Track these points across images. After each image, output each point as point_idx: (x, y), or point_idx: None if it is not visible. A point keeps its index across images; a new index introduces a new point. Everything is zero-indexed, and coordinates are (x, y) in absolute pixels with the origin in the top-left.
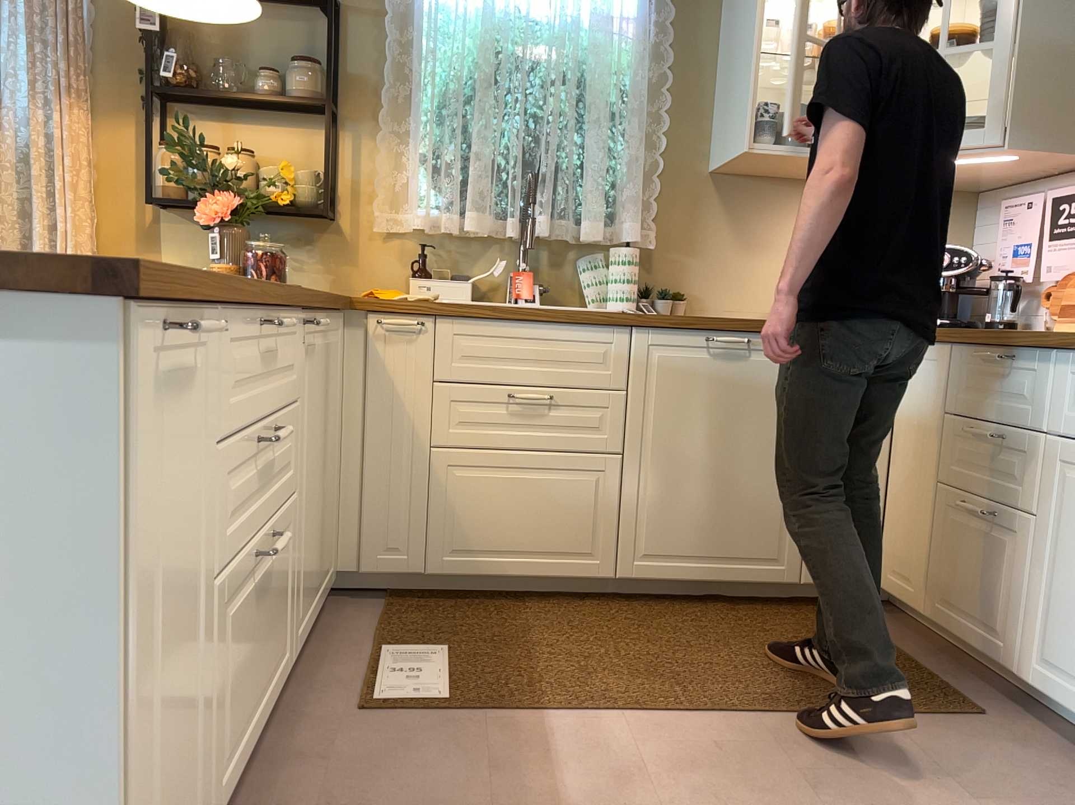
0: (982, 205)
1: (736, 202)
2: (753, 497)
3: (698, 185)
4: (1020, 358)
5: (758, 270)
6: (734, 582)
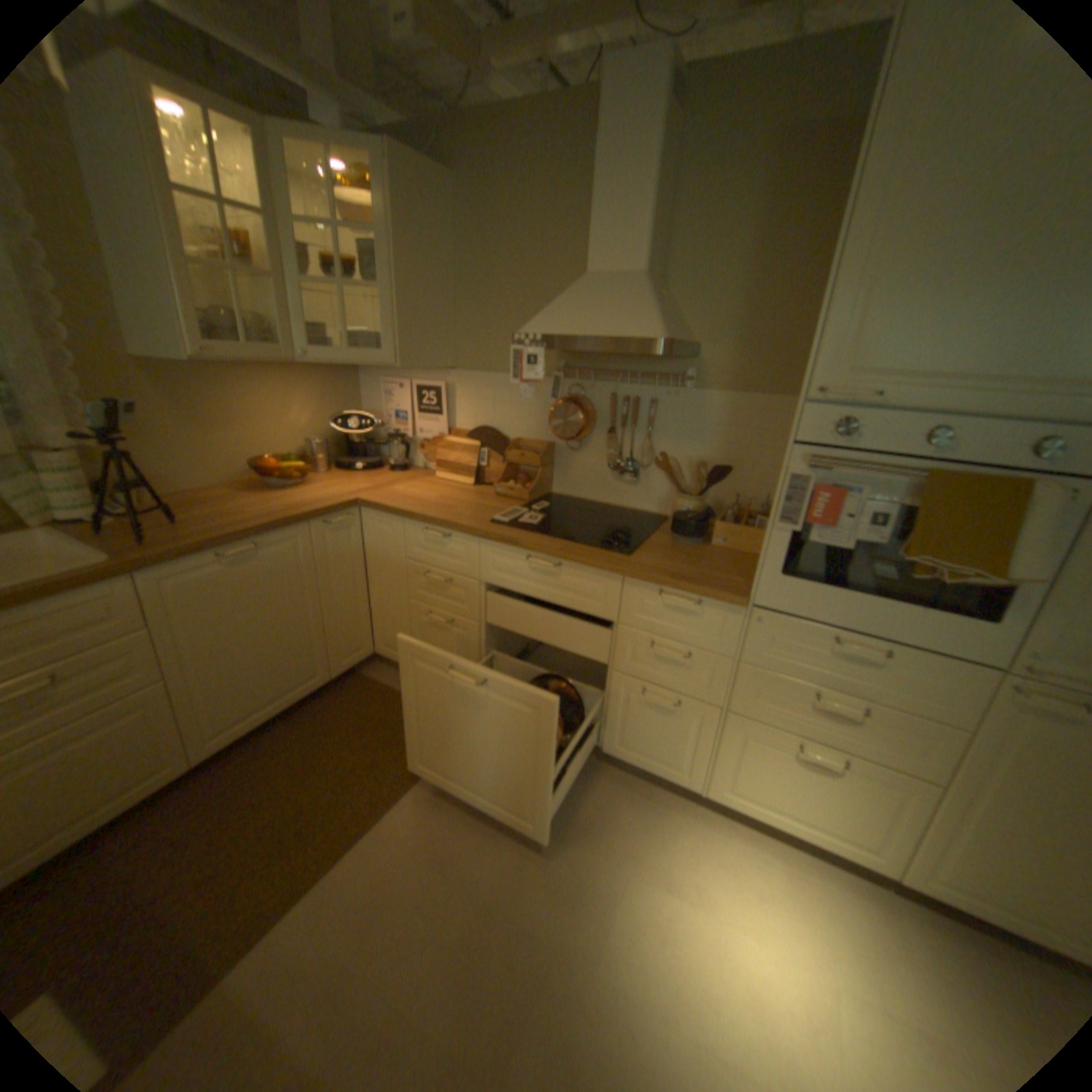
0: (361, 371)
1: (169, 385)
2: (288, 649)
3: (120, 372)
4: (454, 535)
5: (209, 443)
6: (288, 707)
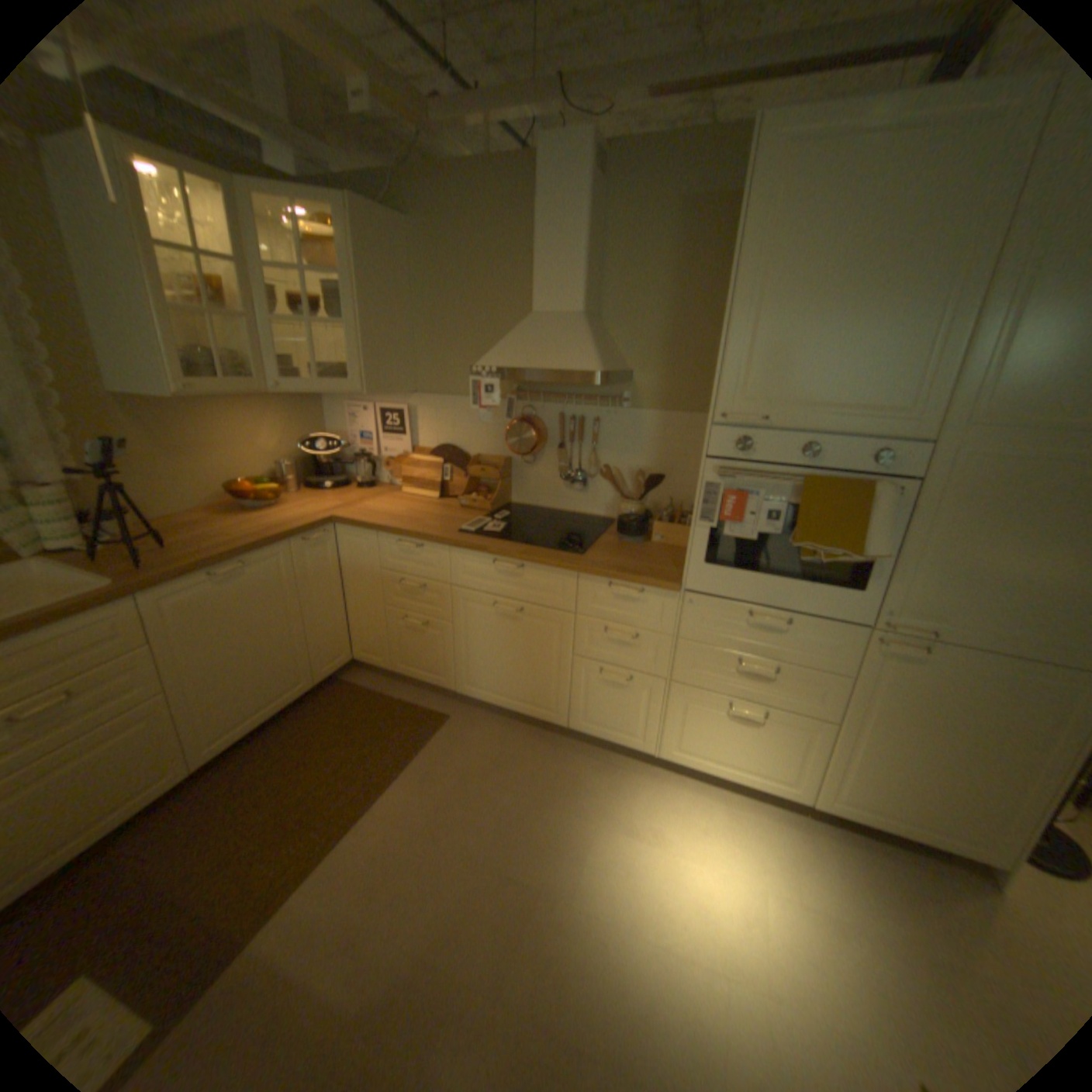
0: (324, 396)
1: (144, 419)
2: (273, 660)
3: (98, 409)
4: (426, 546)
5: (184, 472)
6: (276, 715)
